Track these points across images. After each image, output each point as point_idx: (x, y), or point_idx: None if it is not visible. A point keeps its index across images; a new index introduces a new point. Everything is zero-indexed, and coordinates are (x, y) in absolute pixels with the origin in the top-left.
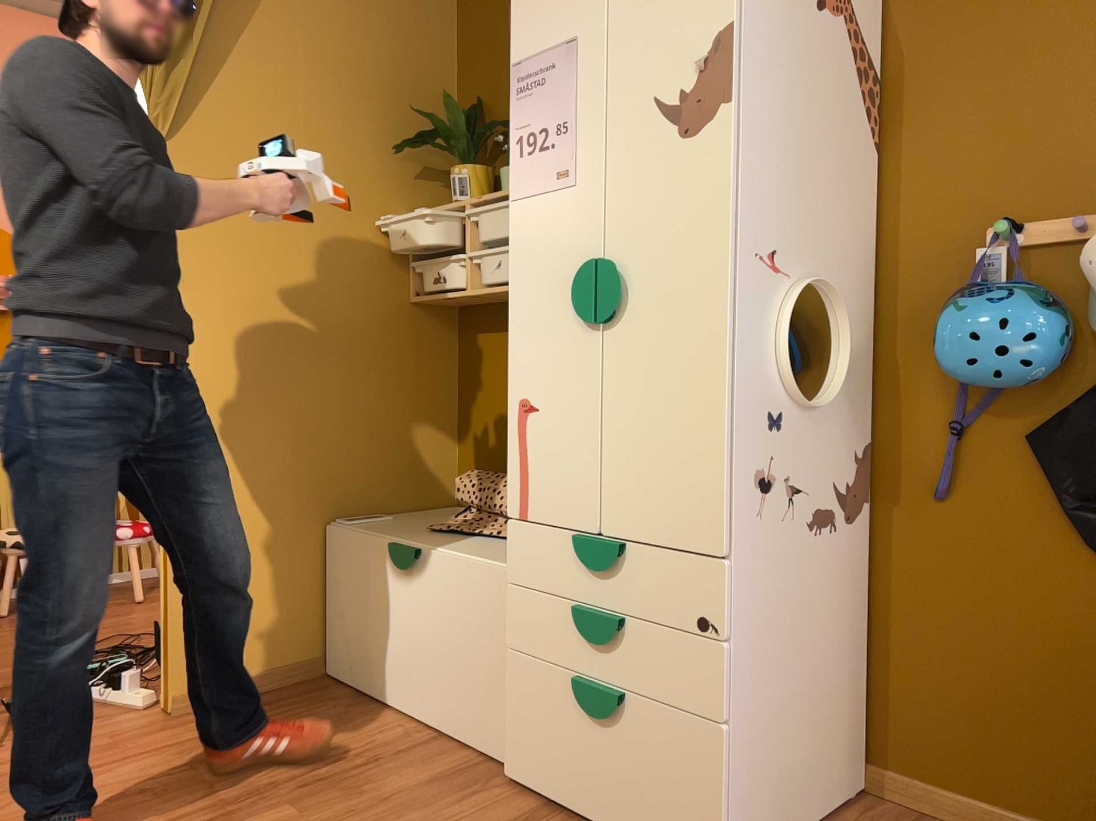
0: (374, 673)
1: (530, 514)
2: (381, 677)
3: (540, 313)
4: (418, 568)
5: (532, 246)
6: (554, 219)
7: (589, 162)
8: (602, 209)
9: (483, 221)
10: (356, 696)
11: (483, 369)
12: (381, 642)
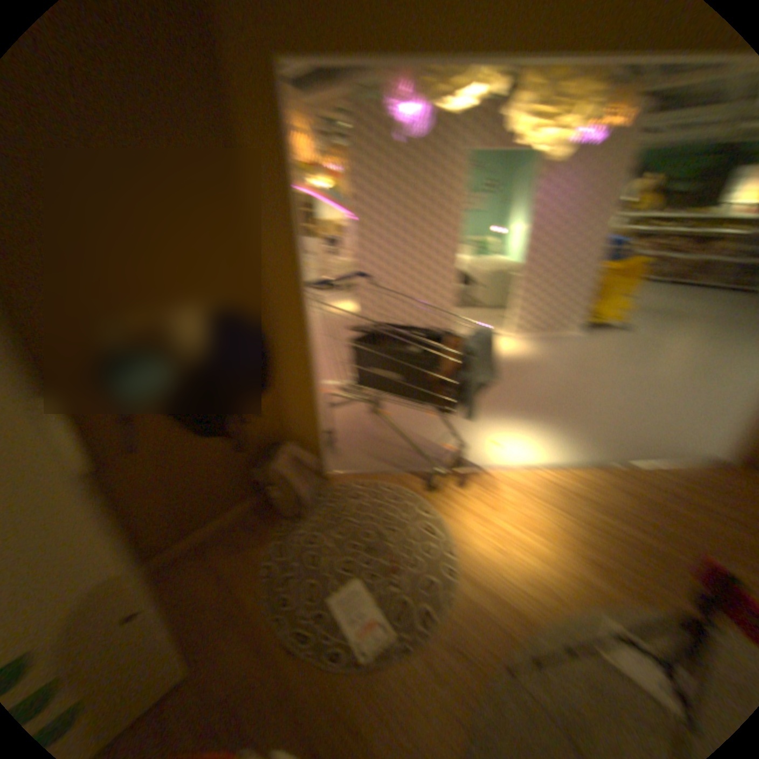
0: None
1: None
2: None
3: None
4: None
5: None
6: None
7: None
8: None
9: None
10: None
11: None
12: None
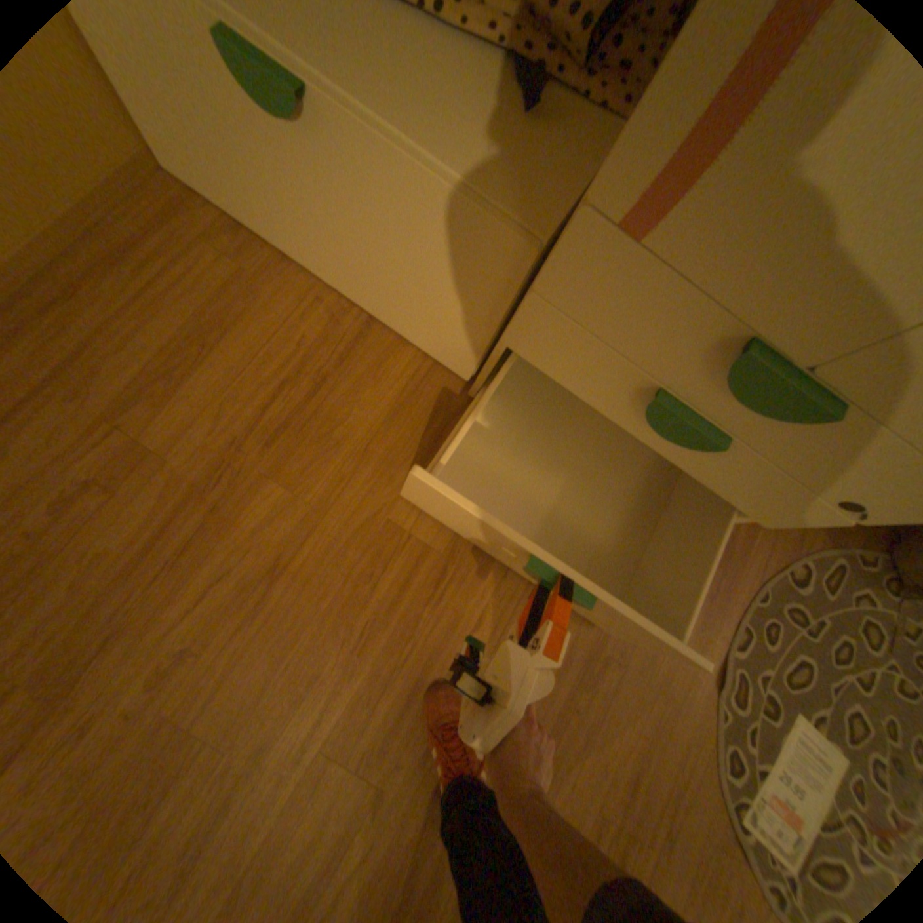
0: (253, 216)
1: (661, 234)
2: (265, 224)
3: None
4: (305, 120)
5: None
6: None
7: None
8: None
9: None
10: (234, 227)
11: None
12: (251, 187)
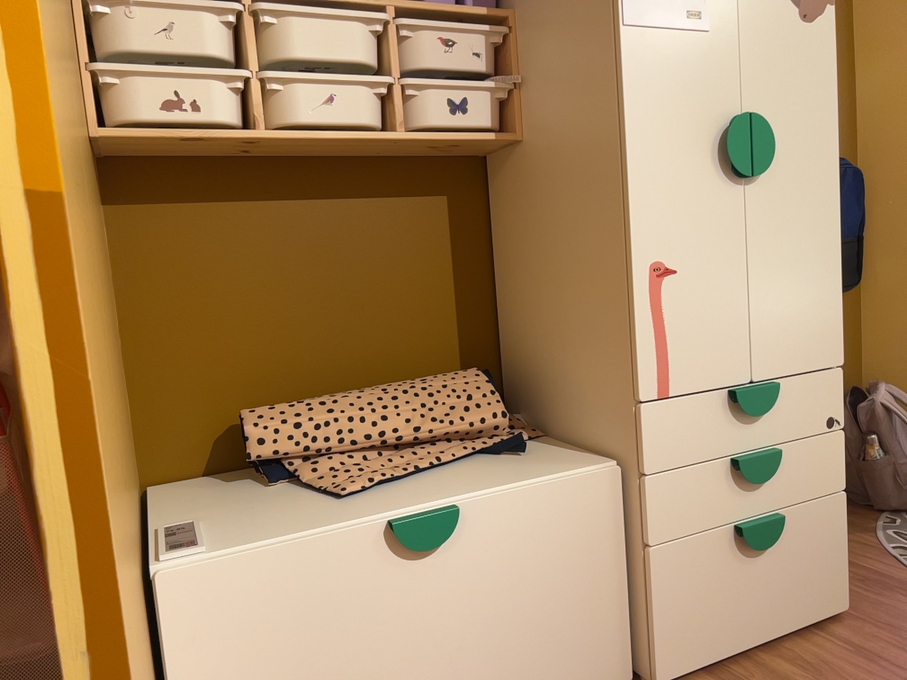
0: None
1: (674, 387)
2: None
3: (674, 165)
4: (452, 537)
5: (657, 87)
6: (685, 63)
7: (723, 13)
8: (739, 65)
9: (284, 29)
10: None
11: (185, 261)
12: None
